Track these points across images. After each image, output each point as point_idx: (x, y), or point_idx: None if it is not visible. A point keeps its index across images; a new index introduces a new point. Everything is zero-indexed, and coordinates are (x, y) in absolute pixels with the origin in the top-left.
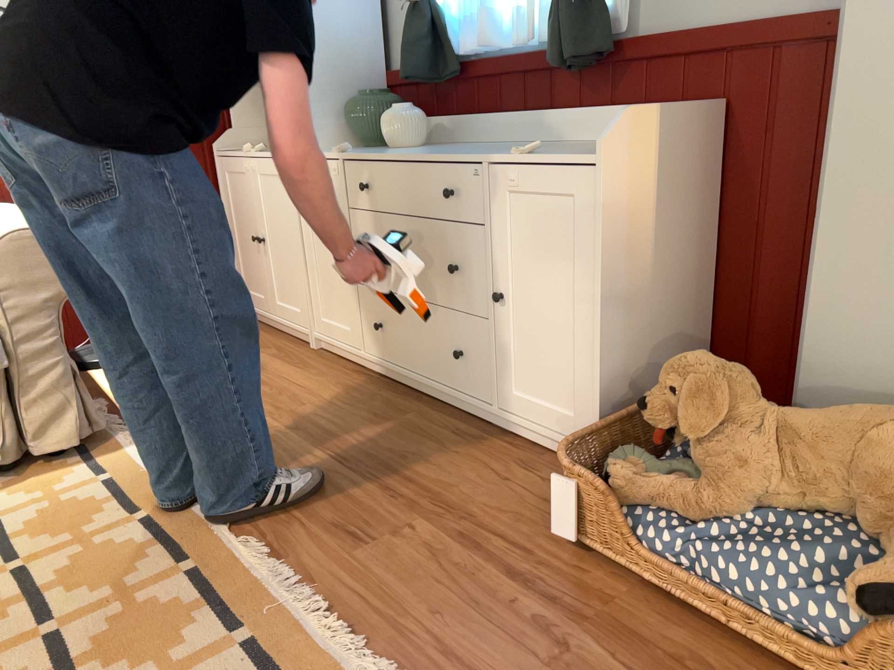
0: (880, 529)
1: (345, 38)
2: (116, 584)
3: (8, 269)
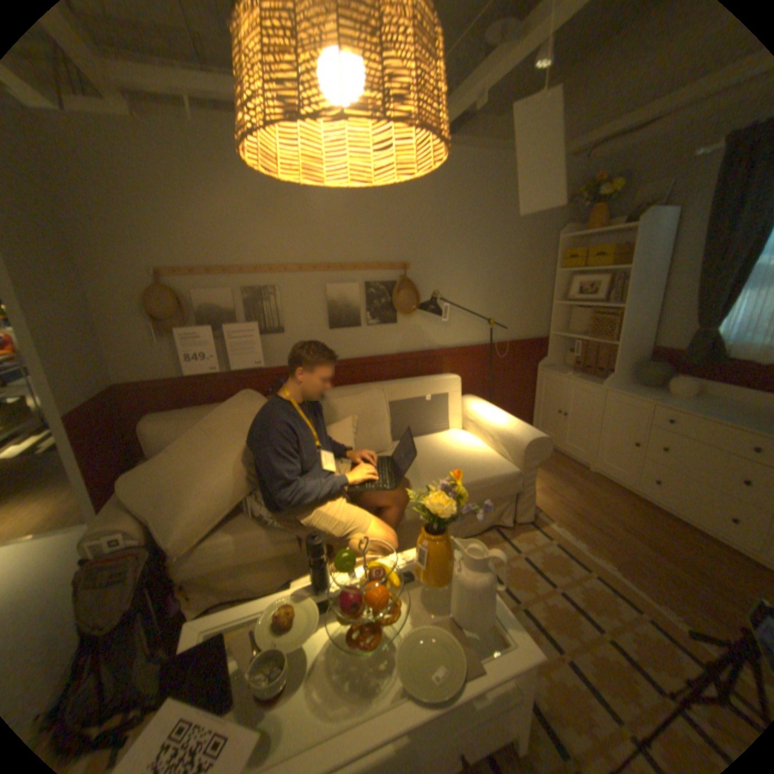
0: None
1: (641, 332)
2: (619, 619)
3: (529, 453)
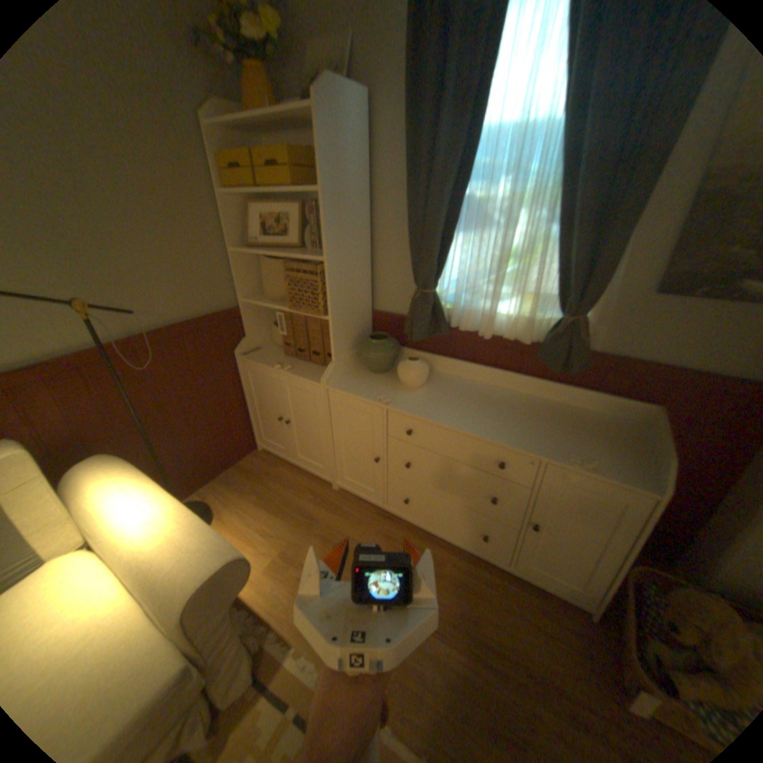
0: None
1: (356, 294)
2: None
3: (196, 616)
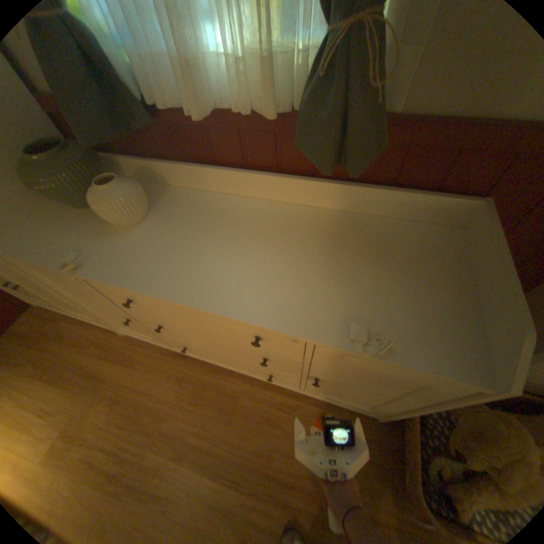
0: None
1: None
2: None
3: None
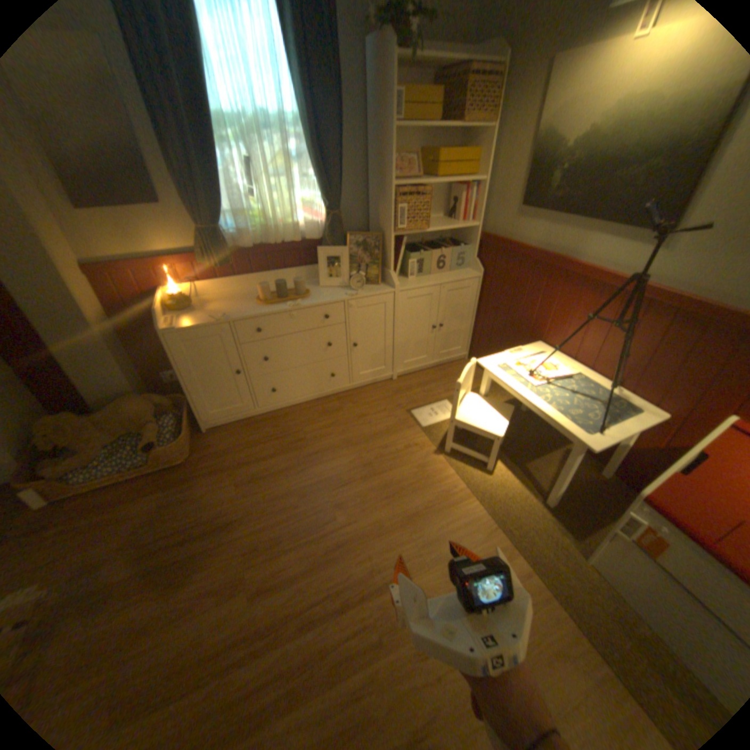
0: (137, 432)
1: None
2: None
3: None
